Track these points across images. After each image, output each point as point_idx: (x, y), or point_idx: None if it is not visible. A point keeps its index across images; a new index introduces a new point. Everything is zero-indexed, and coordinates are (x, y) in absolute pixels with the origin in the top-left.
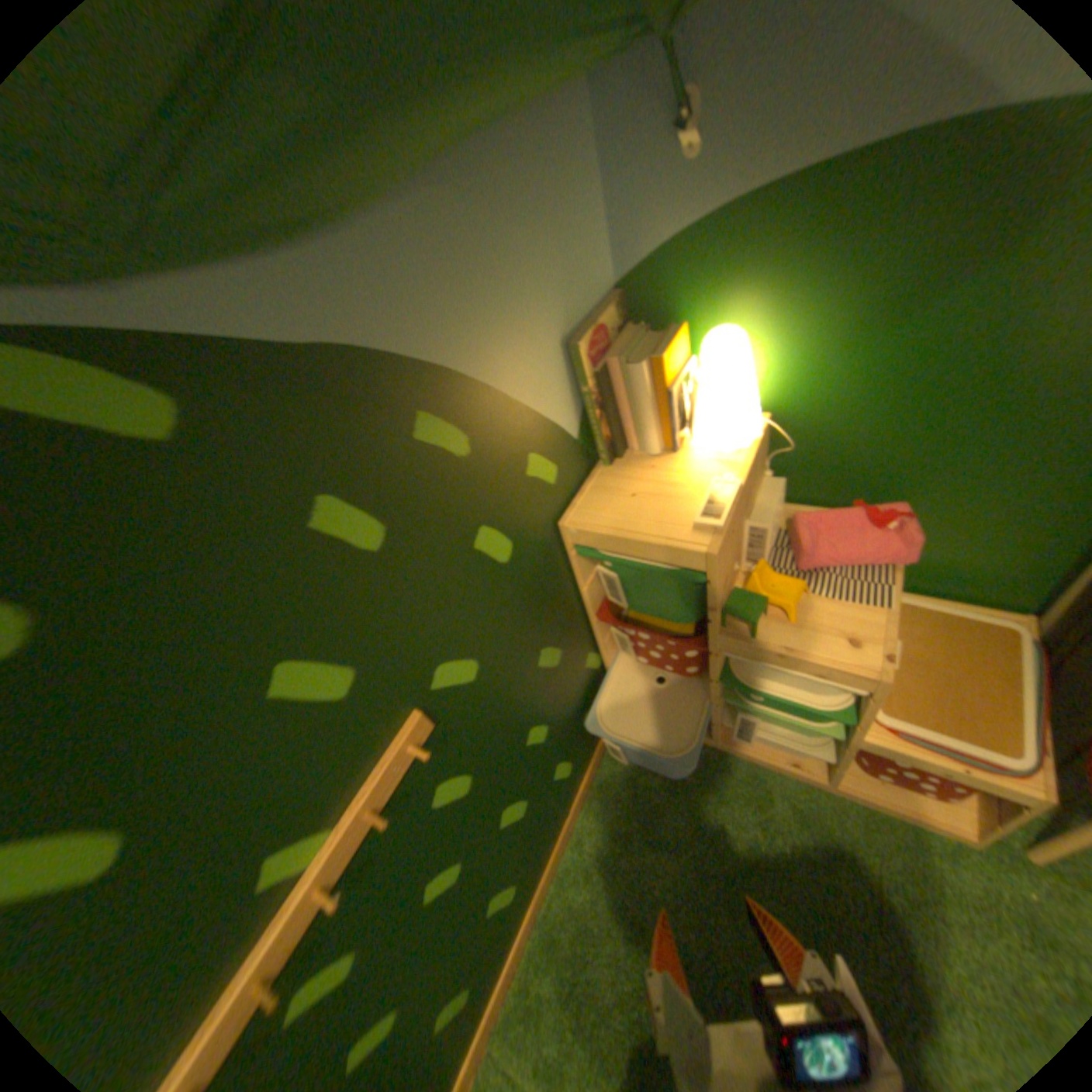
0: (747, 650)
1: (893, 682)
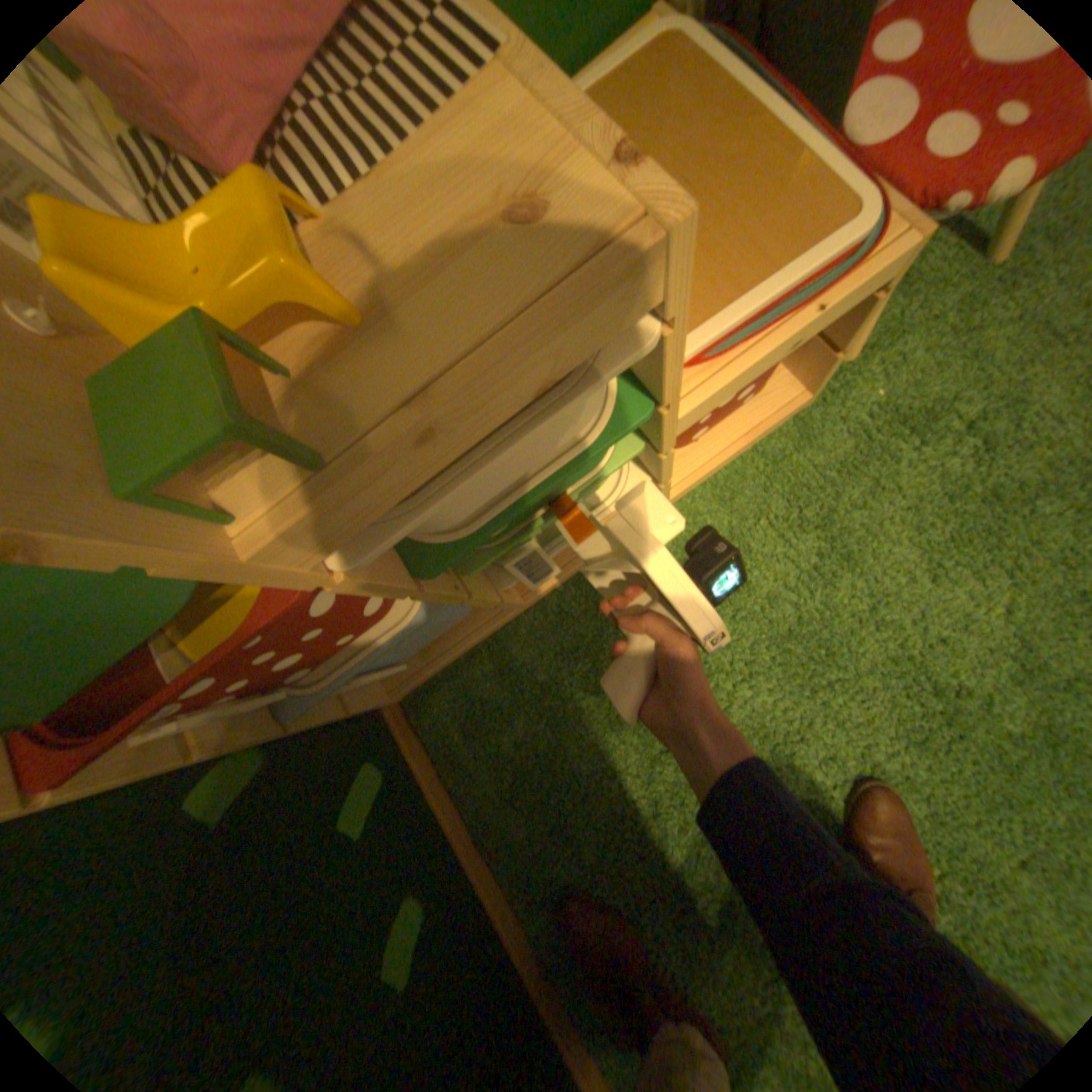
0: (355, 499)
1: (674, 223)
